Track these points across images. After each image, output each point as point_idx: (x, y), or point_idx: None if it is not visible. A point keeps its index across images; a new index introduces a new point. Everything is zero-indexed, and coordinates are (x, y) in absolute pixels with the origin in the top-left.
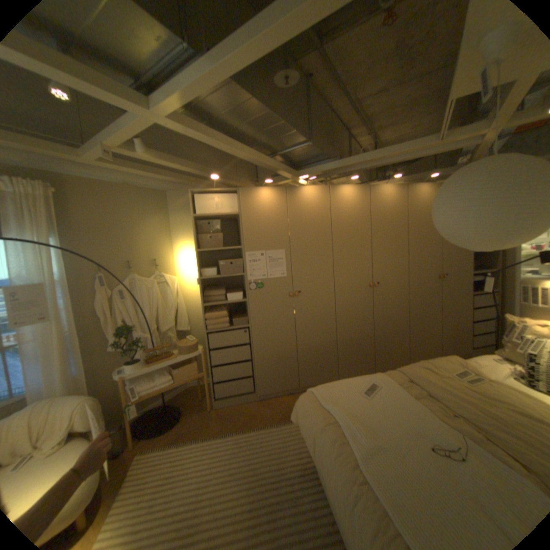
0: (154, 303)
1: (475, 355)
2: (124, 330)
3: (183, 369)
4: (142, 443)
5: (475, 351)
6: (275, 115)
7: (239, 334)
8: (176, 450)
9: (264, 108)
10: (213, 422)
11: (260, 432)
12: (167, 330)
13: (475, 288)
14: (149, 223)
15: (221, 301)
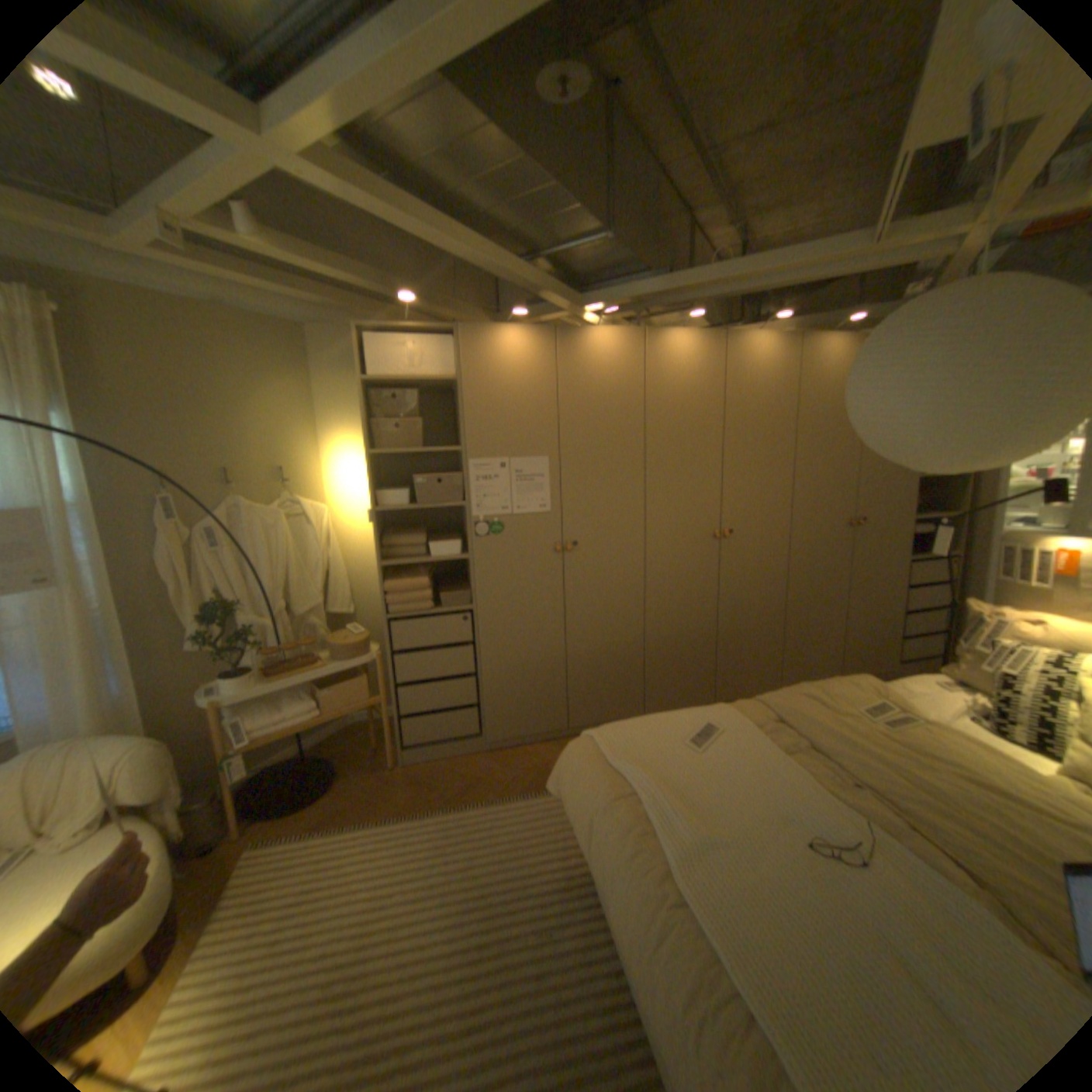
0: (280, 558)
1: (904, 674)
2: (219, 609)
3: (341, 688)
4: (259, 826)
5: (904, 667)
6: (537, 168)
7: (453, 622)
8: (325, 841)
9: (515, 149)
10: (399, 789)
11: (489, 810)
12: (308, 611)
13: (916, 547)
14: (270, 390)
15: (418, 557)
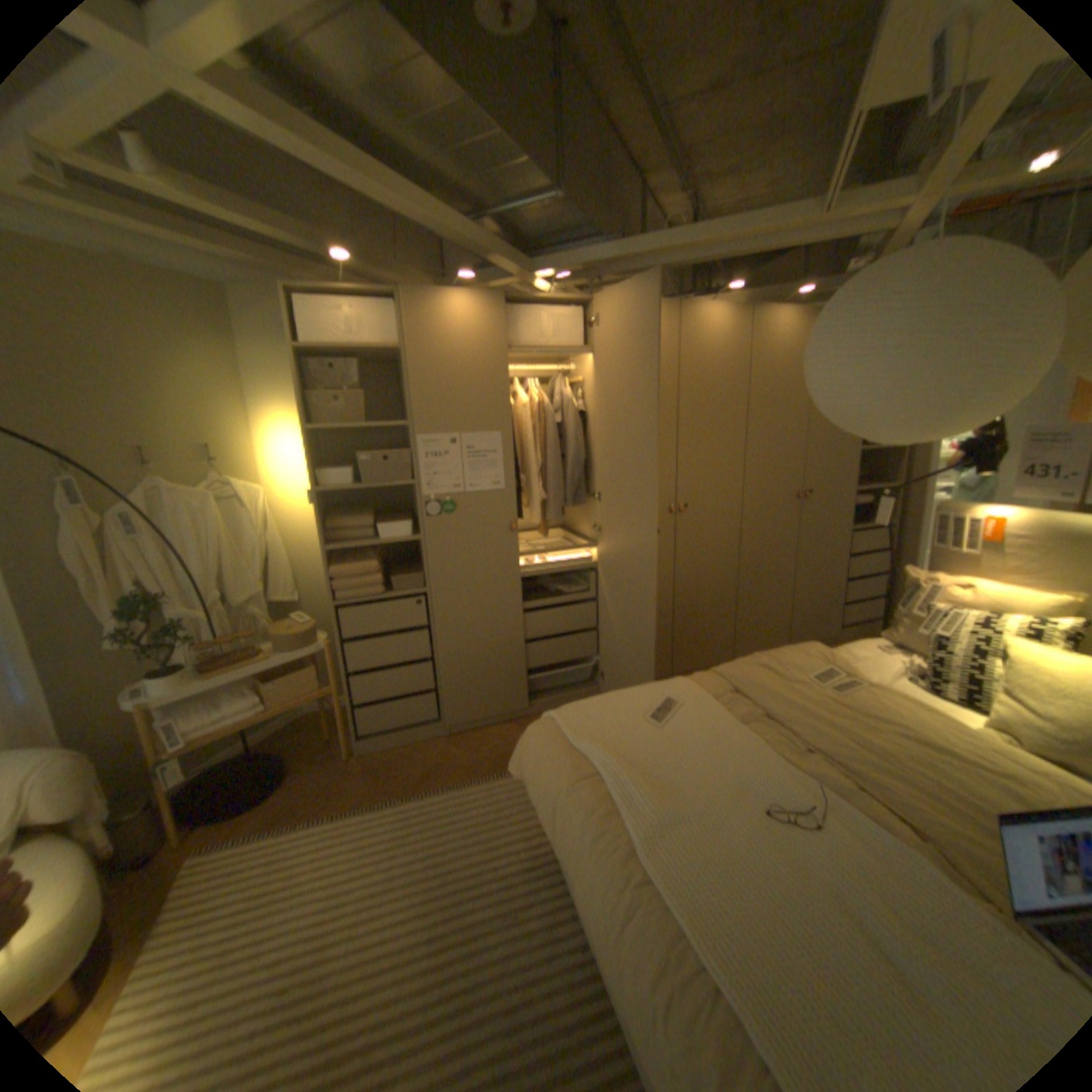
0: (210, 544)
1: (845, 639)
2: (140, 603)
3: (286, 682)
4: (201, 831)
5: (845, 632)
6: (480, 112)
7: (406, 607)
8: (276, 841)
9: (454, 88)
10: (355, 781)
11: (450, 796)
12: (246, 601)
13: (856, 518)
14: (188, 359)
15: (365, 540)
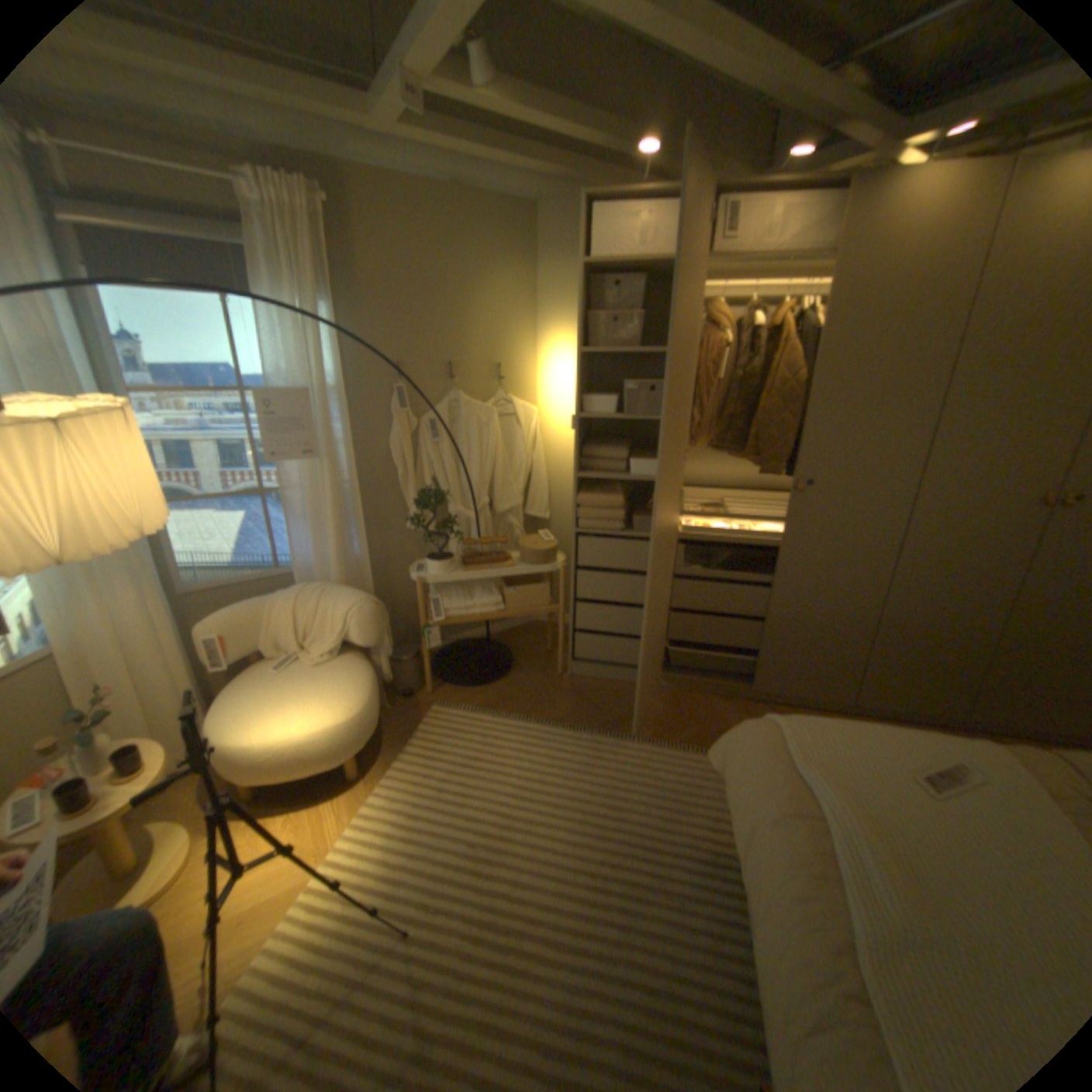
0: (489, 455)
1: None
2: (431, 496)
3: (525, 590)
4: (448, 687)
5: None
6: None
7: (642, 549)
8: (494, 720)
9: None
10: (564, 695)
11: (644, 747)
12: (507, 510)
13: None
14: (497, 280)
15: (616, 472)
